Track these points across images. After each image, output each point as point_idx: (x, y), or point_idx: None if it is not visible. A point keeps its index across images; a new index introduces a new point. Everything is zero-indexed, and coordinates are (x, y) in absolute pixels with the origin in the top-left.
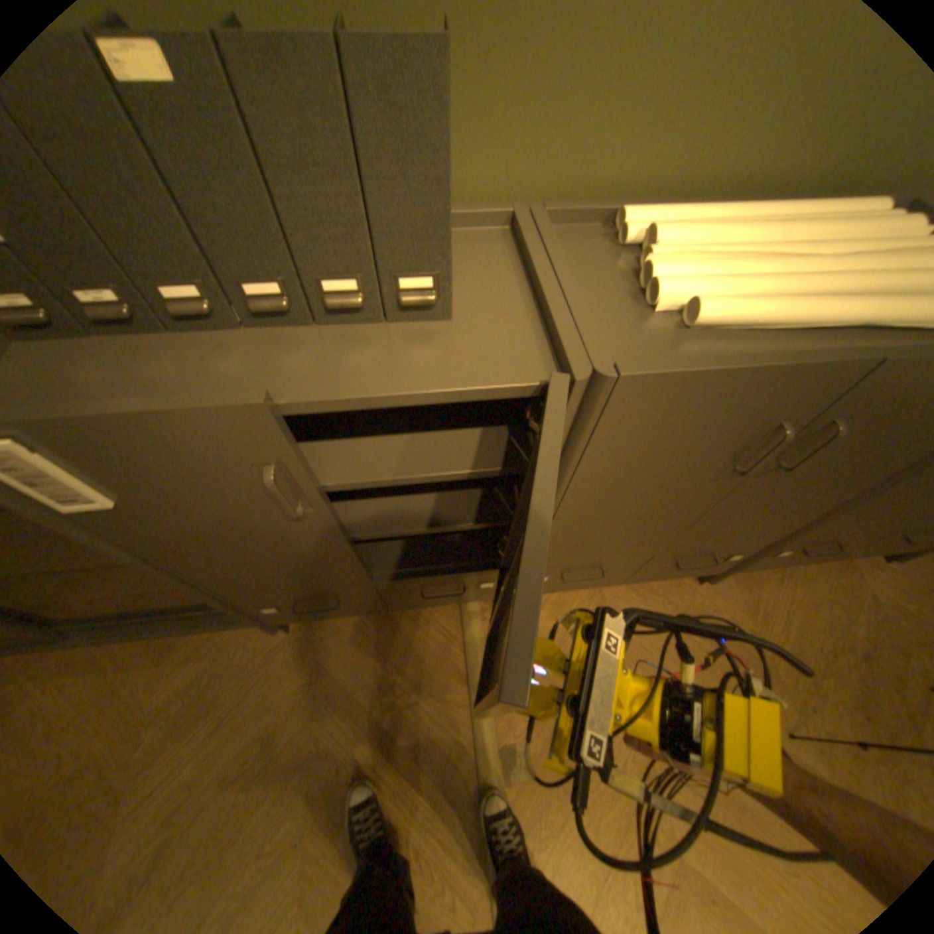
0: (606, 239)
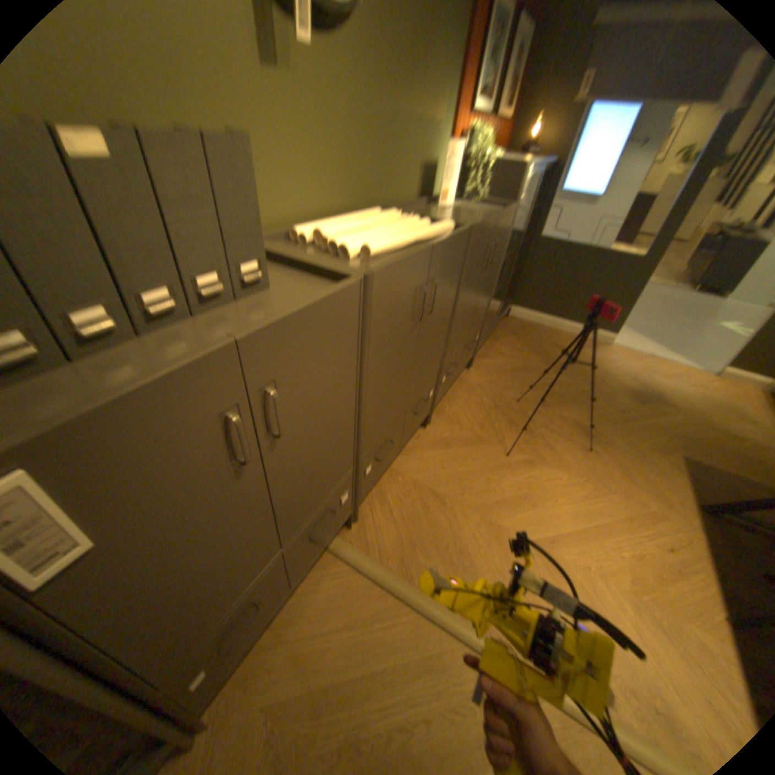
0: (294, 244)
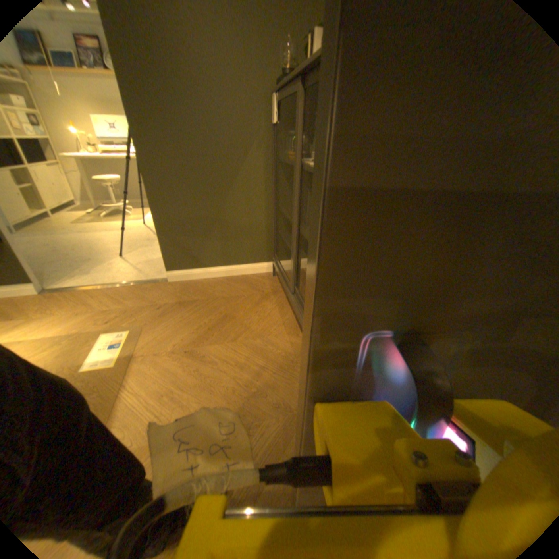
0: None
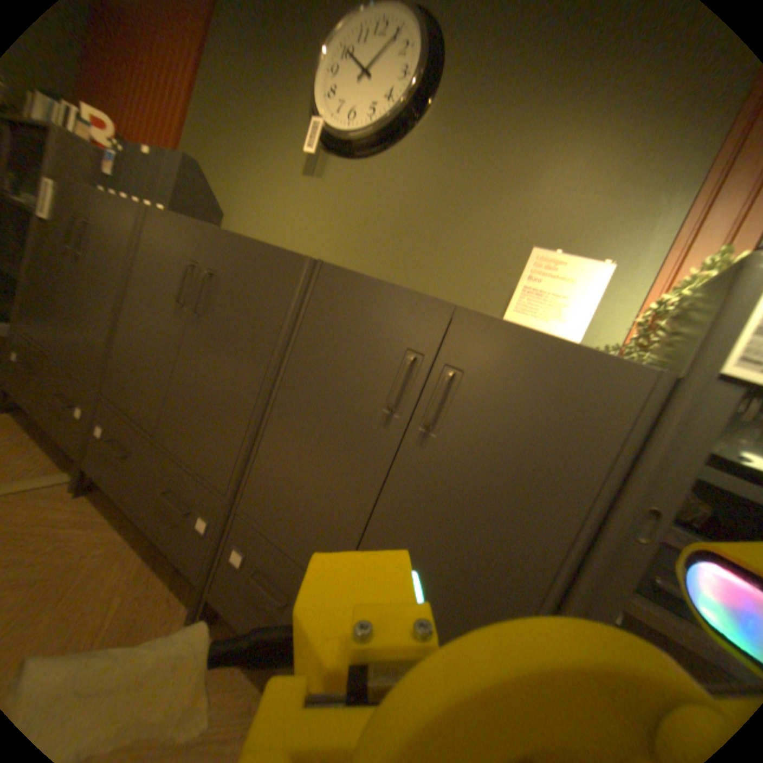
0: None
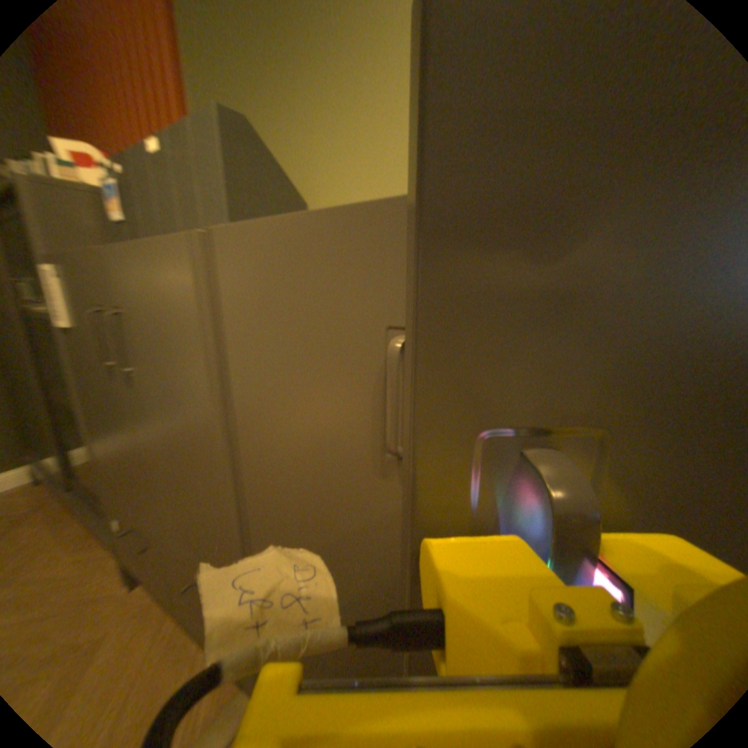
0: None
